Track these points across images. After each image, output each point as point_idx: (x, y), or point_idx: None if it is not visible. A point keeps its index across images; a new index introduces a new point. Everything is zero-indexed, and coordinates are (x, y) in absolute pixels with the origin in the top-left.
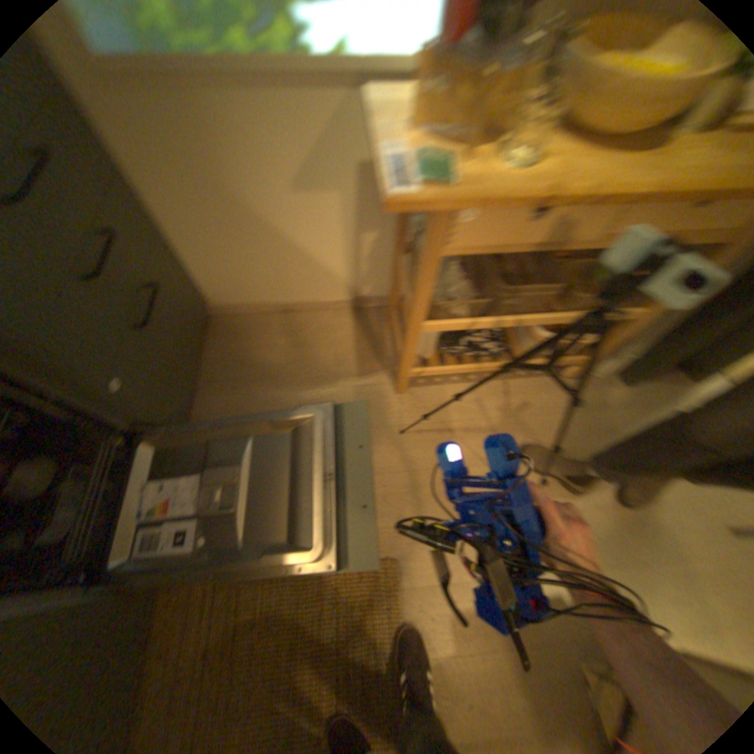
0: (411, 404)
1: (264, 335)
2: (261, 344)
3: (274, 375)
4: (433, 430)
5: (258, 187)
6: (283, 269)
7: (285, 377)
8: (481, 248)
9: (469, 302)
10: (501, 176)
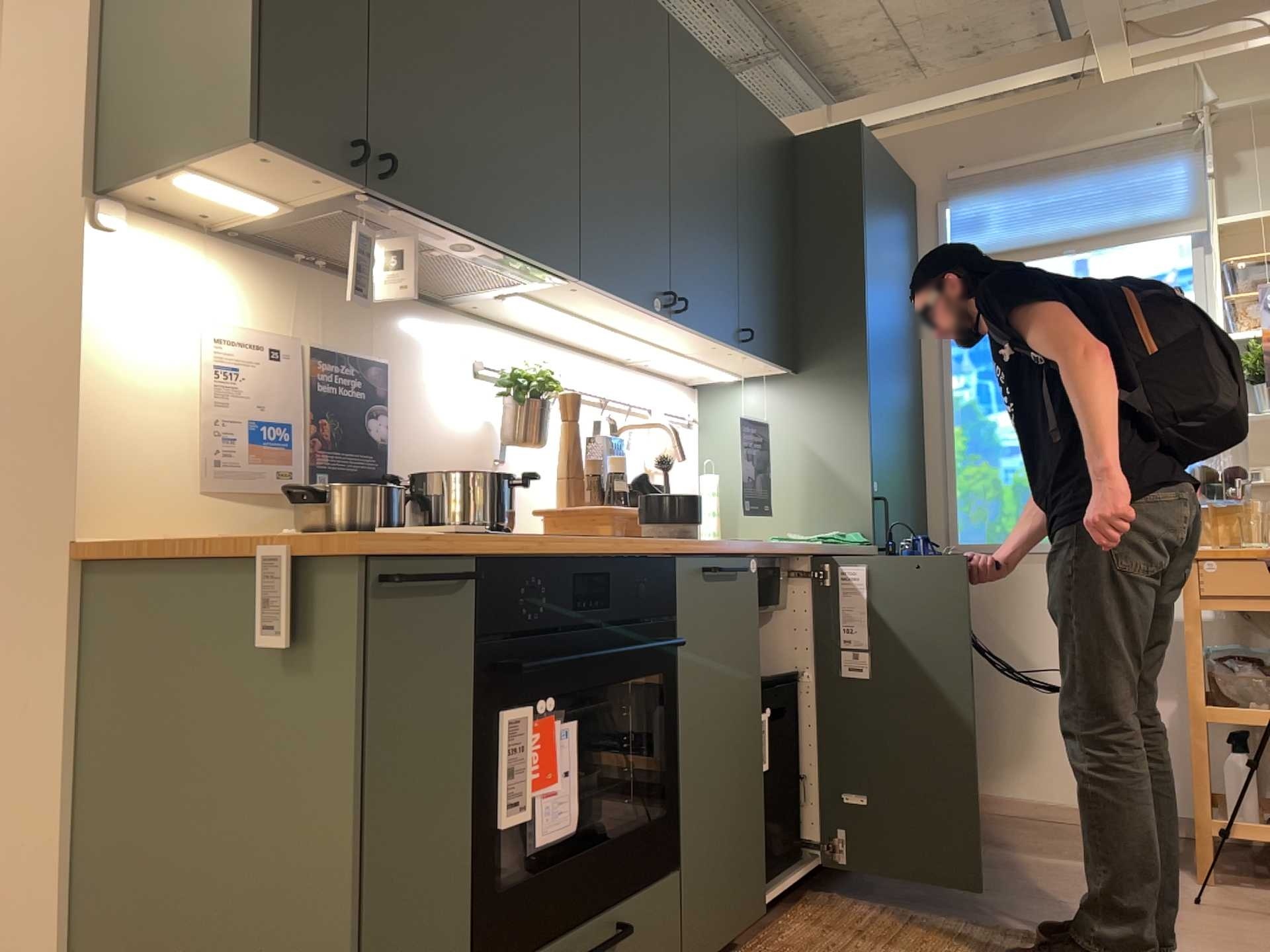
0: (1224, 893)
1: (1000, 824)
2: (994, 827)
3: (1005, 843)
4: (1261, 913)
5: (1041, 637)
6: (1046, 741)
7: (1021, 846)
8: (1237, 603)
9: (1267, 695)
10: (1231, 548)
